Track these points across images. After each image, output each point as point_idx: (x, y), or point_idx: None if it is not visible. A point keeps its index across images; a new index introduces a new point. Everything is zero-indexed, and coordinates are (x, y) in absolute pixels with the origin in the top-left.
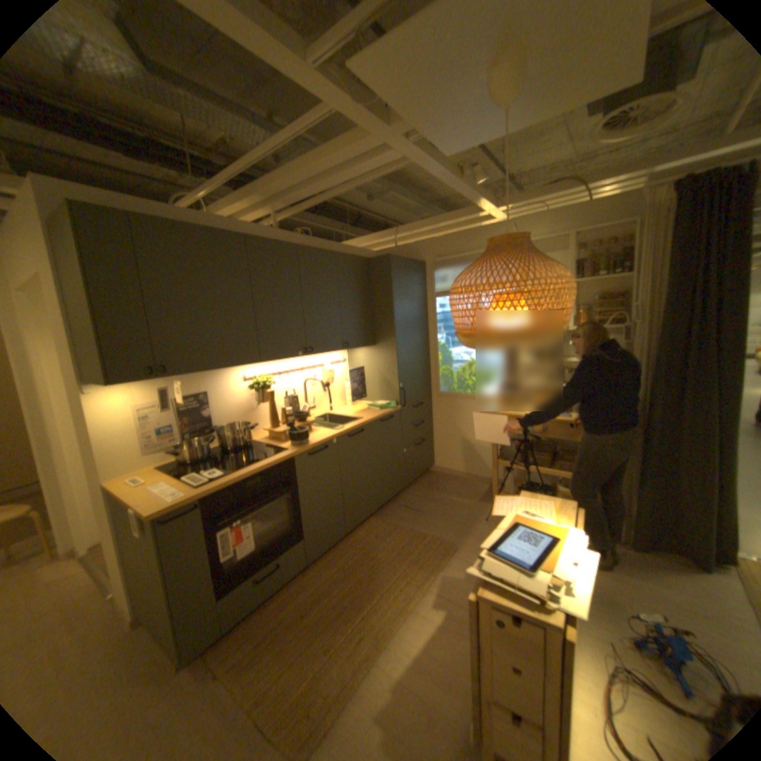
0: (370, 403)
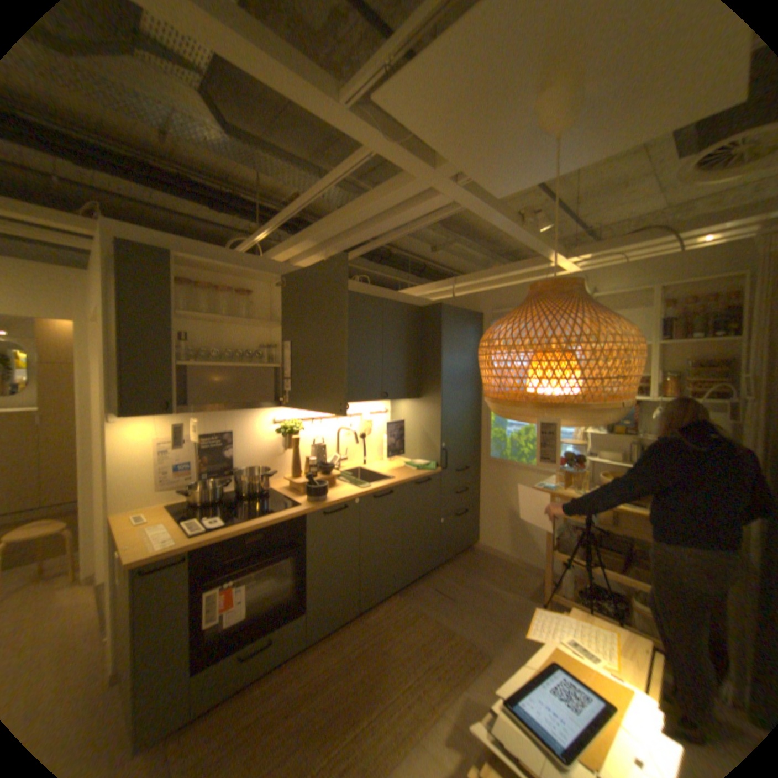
0: (409, 460)
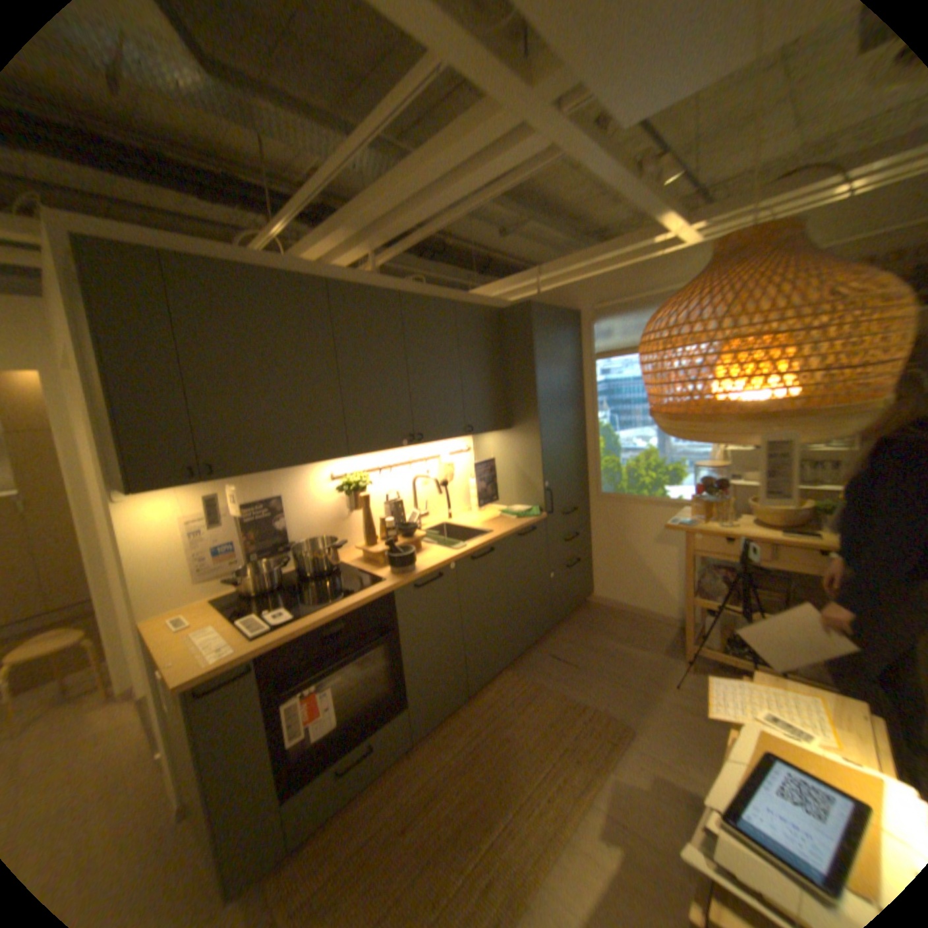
0: (503, 508)
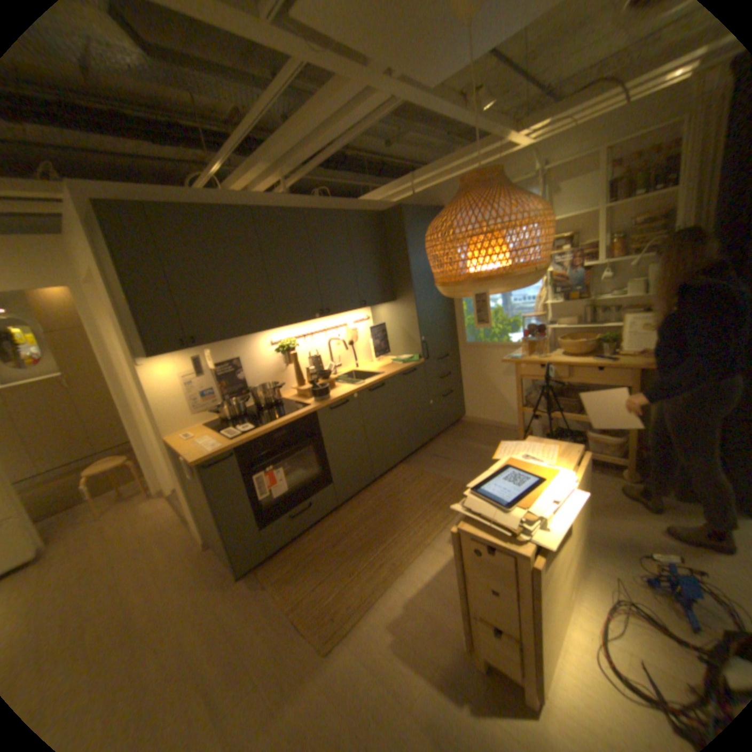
0: (395, 358)
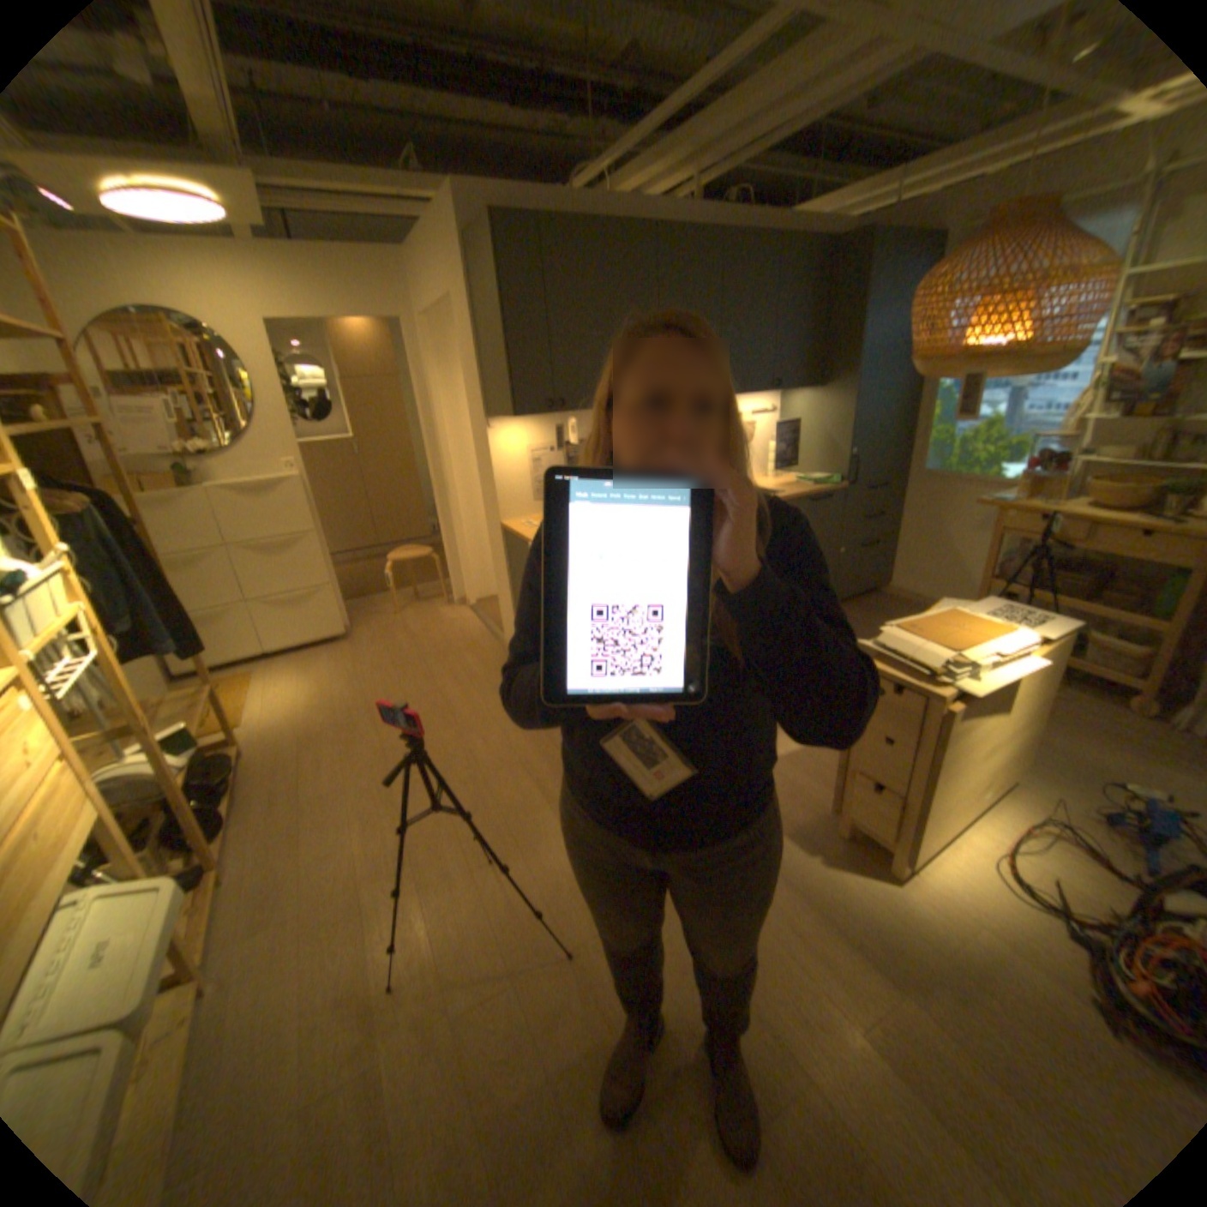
0: (801, 476)
